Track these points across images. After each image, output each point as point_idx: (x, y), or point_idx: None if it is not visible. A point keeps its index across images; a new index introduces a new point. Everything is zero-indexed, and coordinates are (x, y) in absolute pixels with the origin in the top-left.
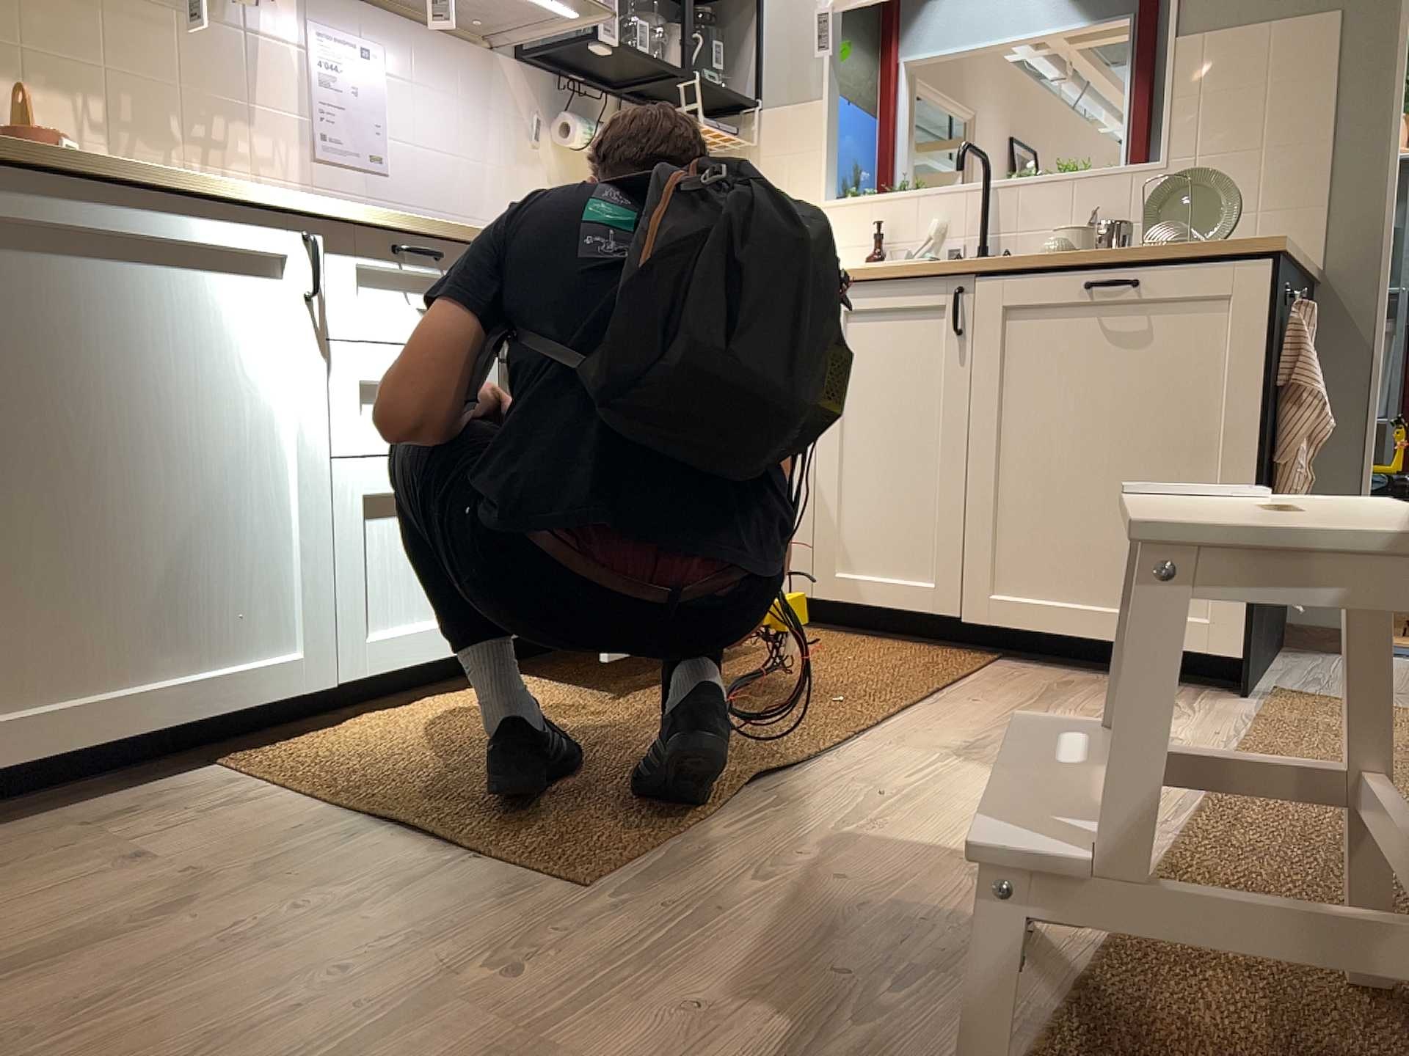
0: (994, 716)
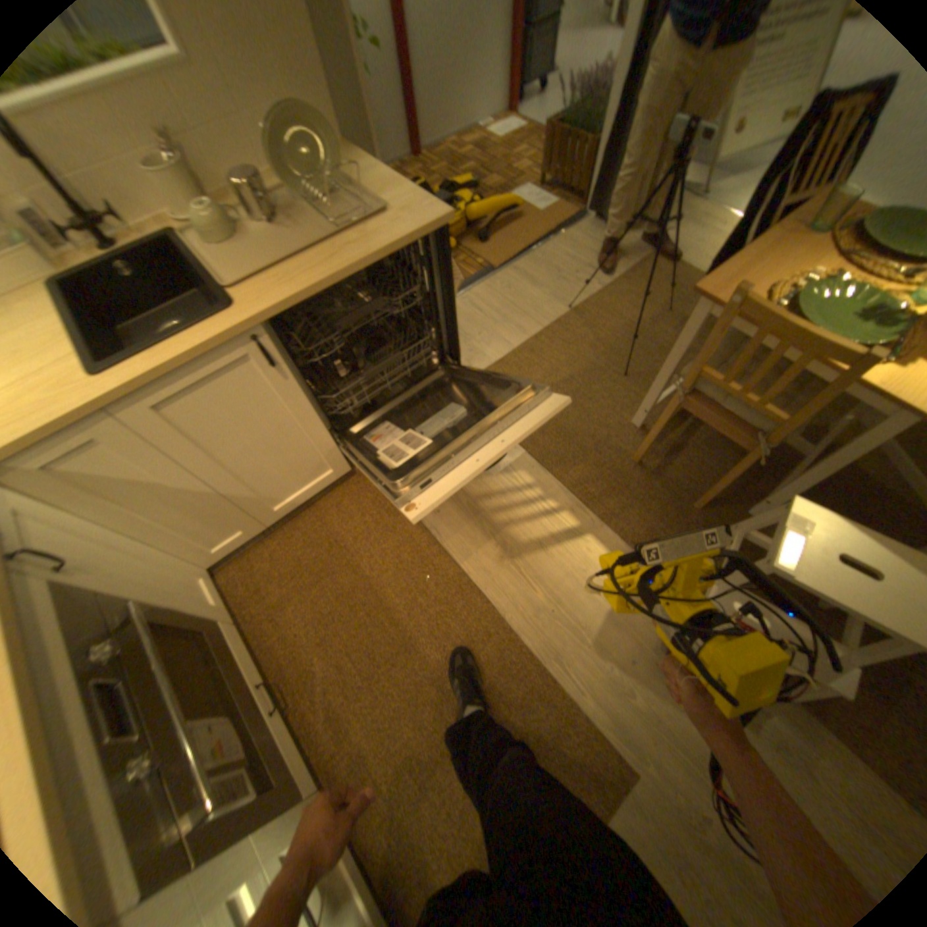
0: (461, 516)
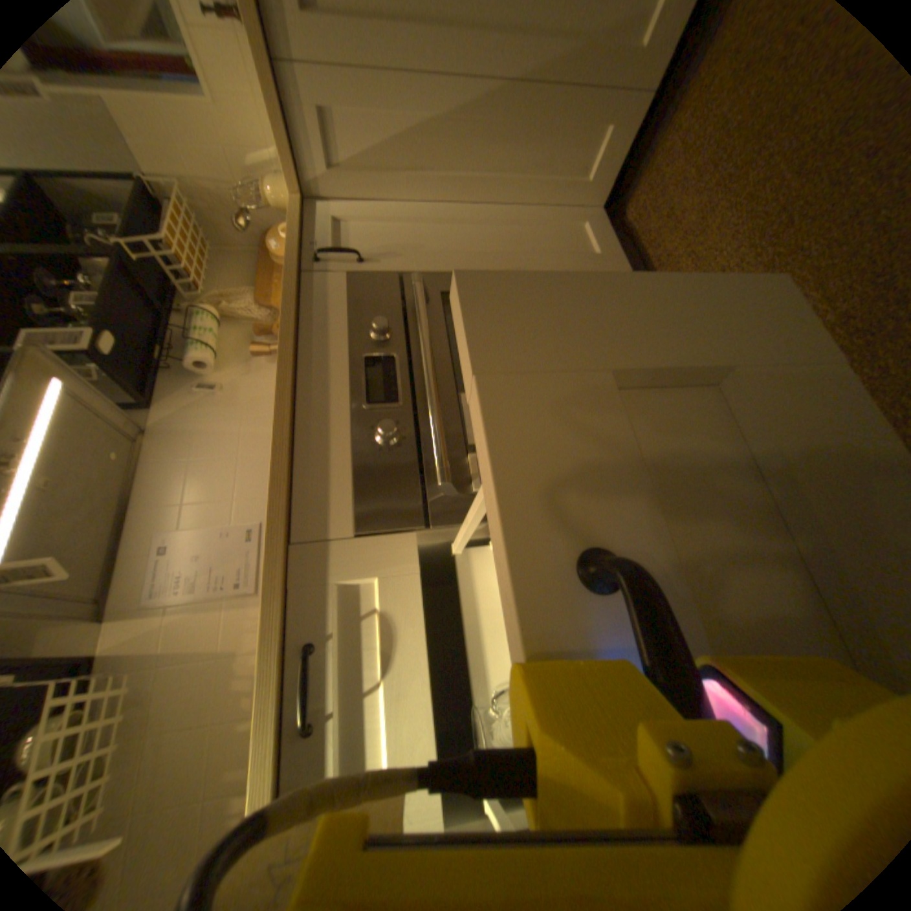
0: None
